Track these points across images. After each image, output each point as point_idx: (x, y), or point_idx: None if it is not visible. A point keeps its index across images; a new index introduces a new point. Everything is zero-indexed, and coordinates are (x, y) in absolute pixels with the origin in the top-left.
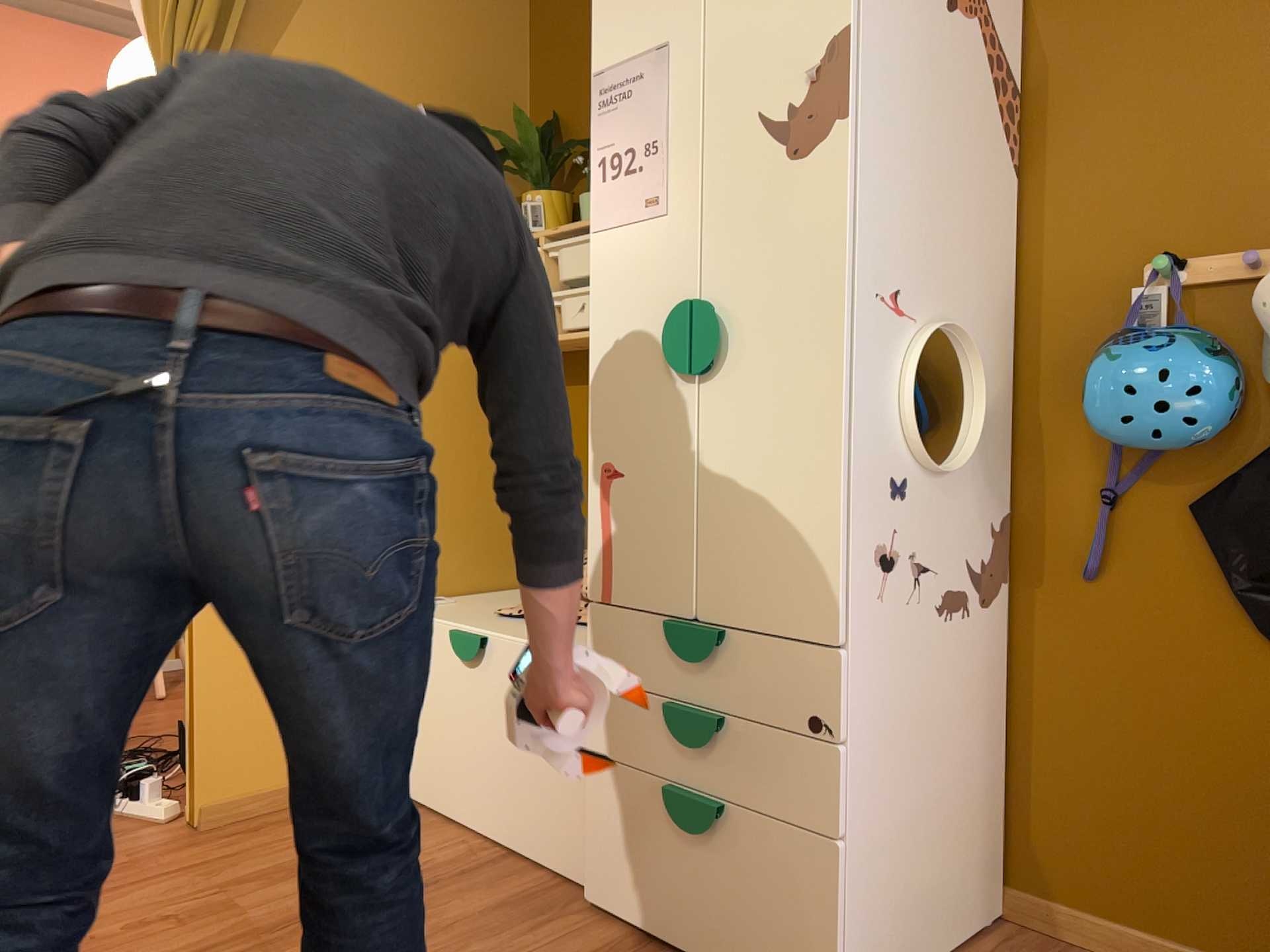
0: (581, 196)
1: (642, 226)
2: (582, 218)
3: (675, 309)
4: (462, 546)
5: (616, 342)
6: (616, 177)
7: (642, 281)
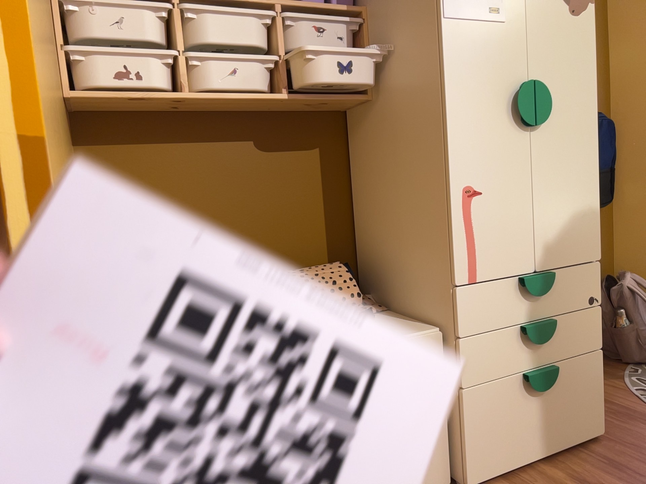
0: None
1: (487, 25)
2: None
3: (526, 85)
4: None
5: (470, 102)
6: None
7: (489, 63)
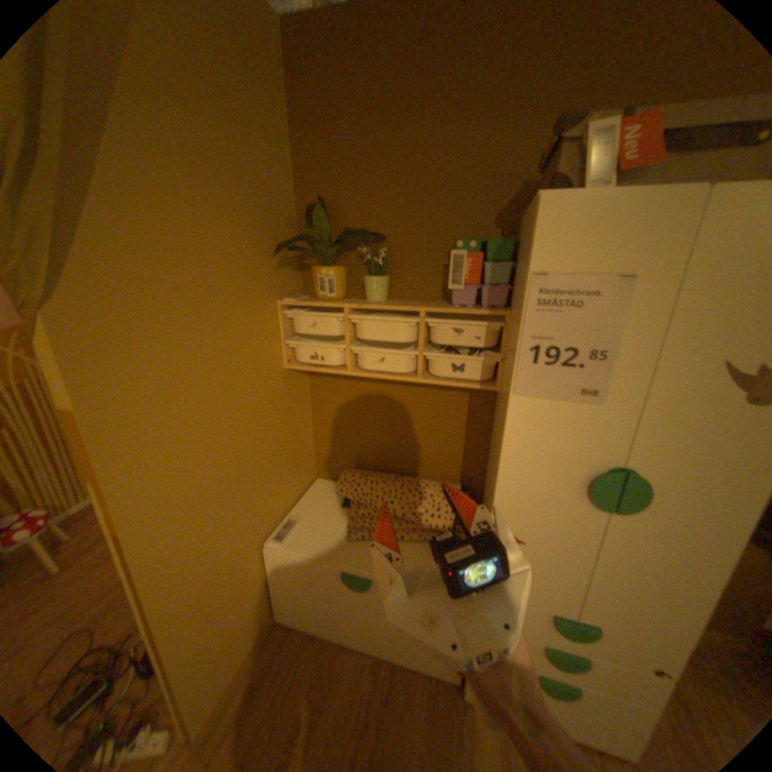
0: (368, 276)
1: (574, 406)
2: (364, 288)
3: (610, 476)
4: (291, 480)
5: (530, 471)
6: (550, 363)
7: (566, 441)
